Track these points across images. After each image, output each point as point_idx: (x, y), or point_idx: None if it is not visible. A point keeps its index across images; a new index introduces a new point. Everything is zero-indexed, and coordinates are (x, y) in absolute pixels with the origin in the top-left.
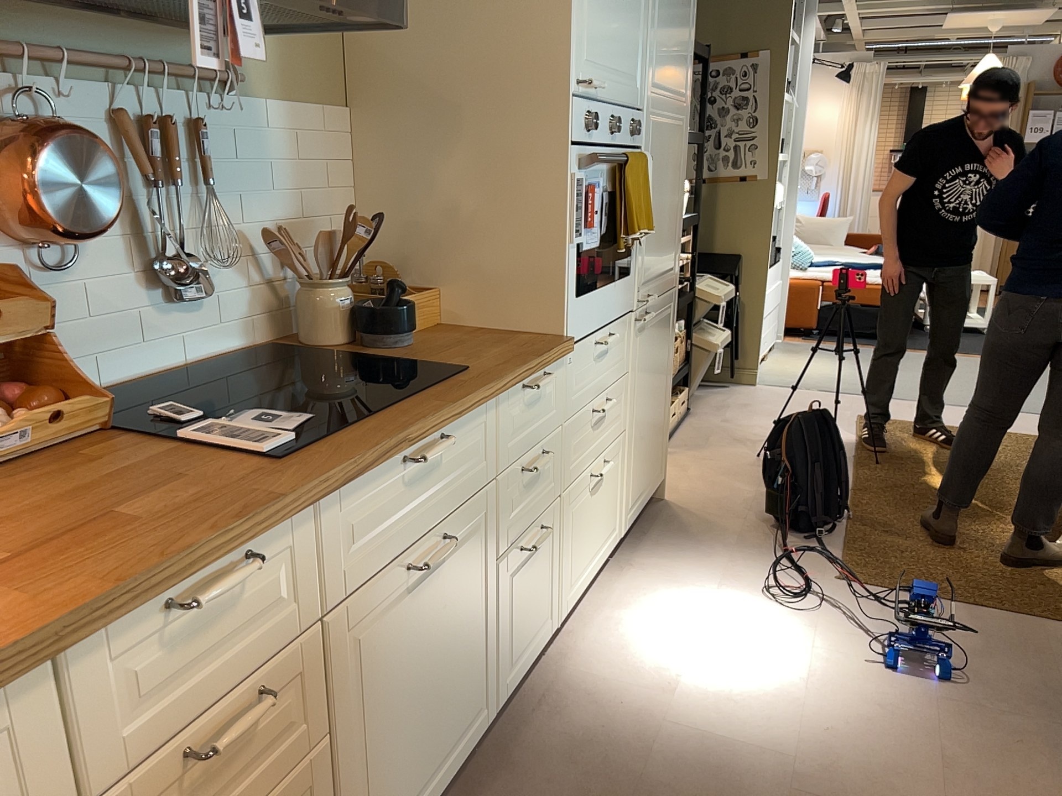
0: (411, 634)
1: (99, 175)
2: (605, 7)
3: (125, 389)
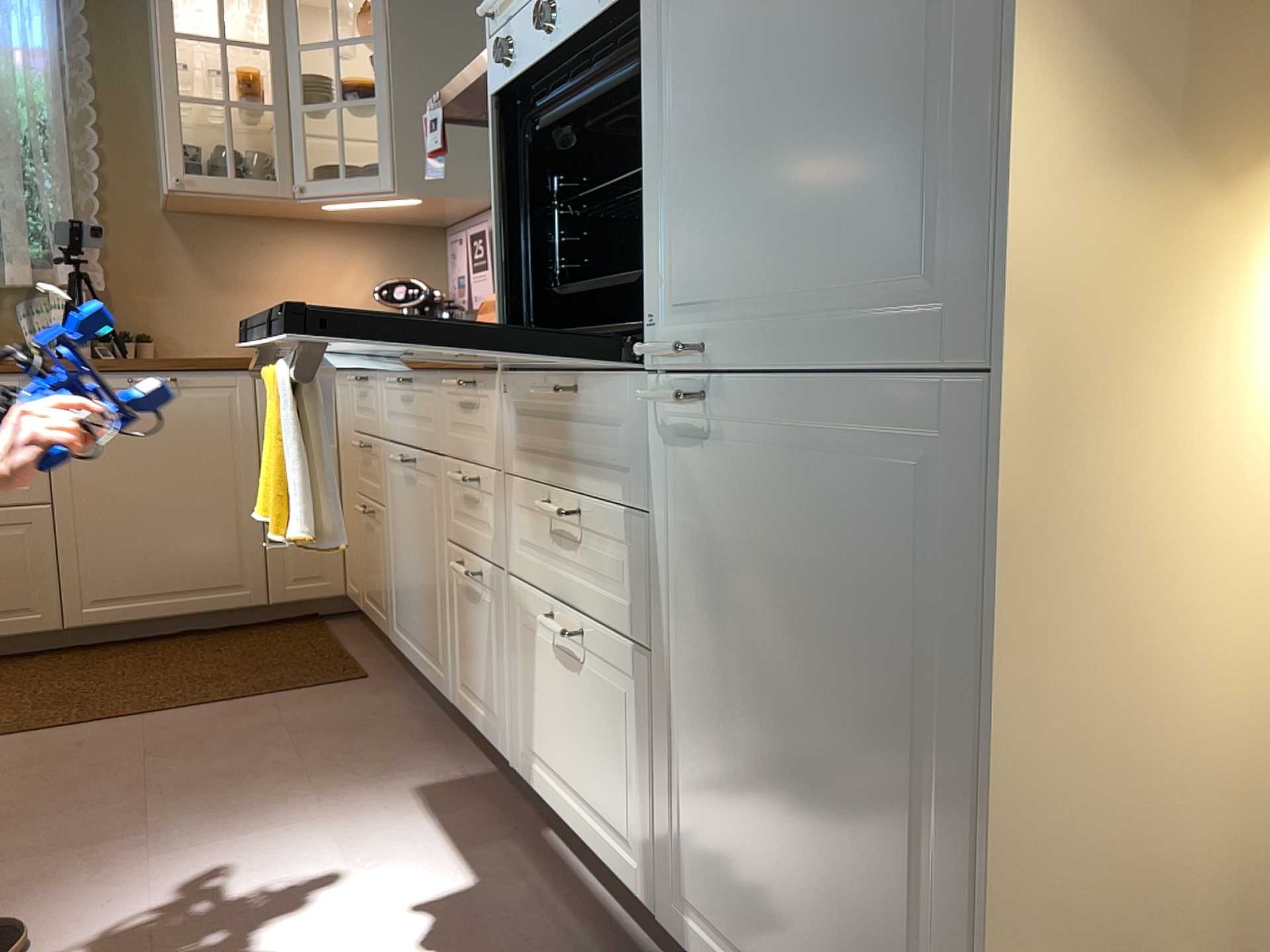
0: (405, 509)
1: None
2: None
3: None
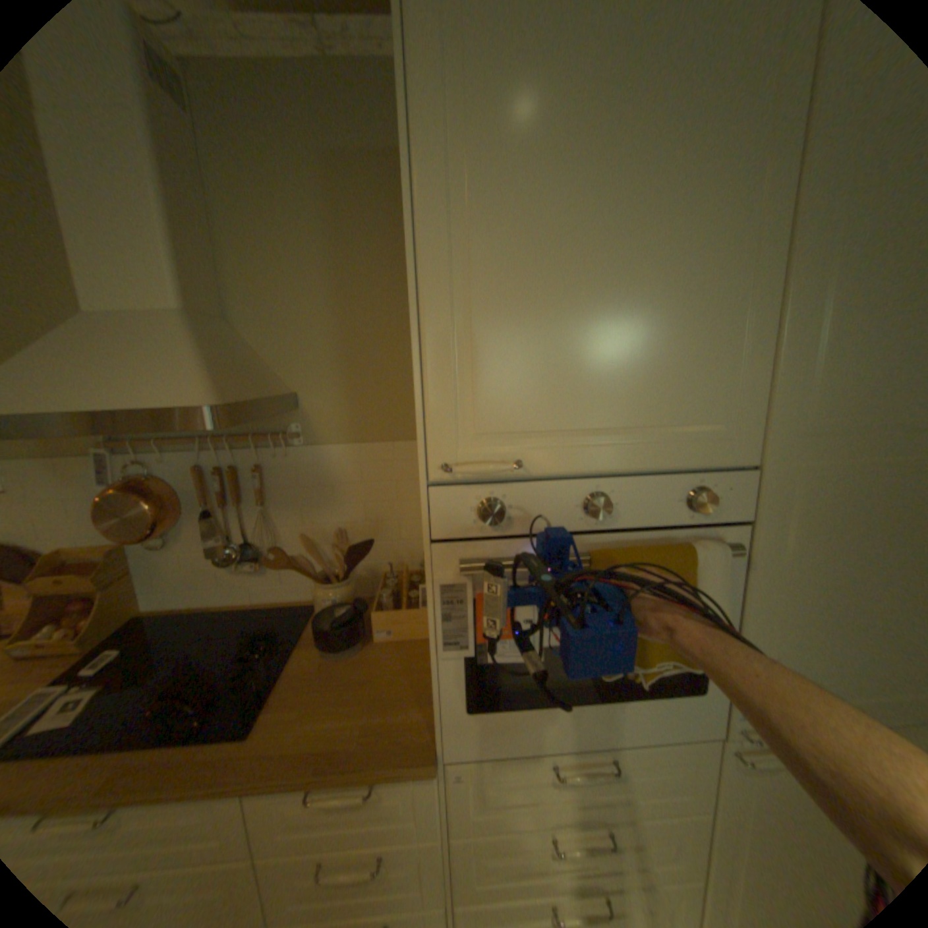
0: None
1: (126, 511)
2: (547, 340)
3: (200, 612)
